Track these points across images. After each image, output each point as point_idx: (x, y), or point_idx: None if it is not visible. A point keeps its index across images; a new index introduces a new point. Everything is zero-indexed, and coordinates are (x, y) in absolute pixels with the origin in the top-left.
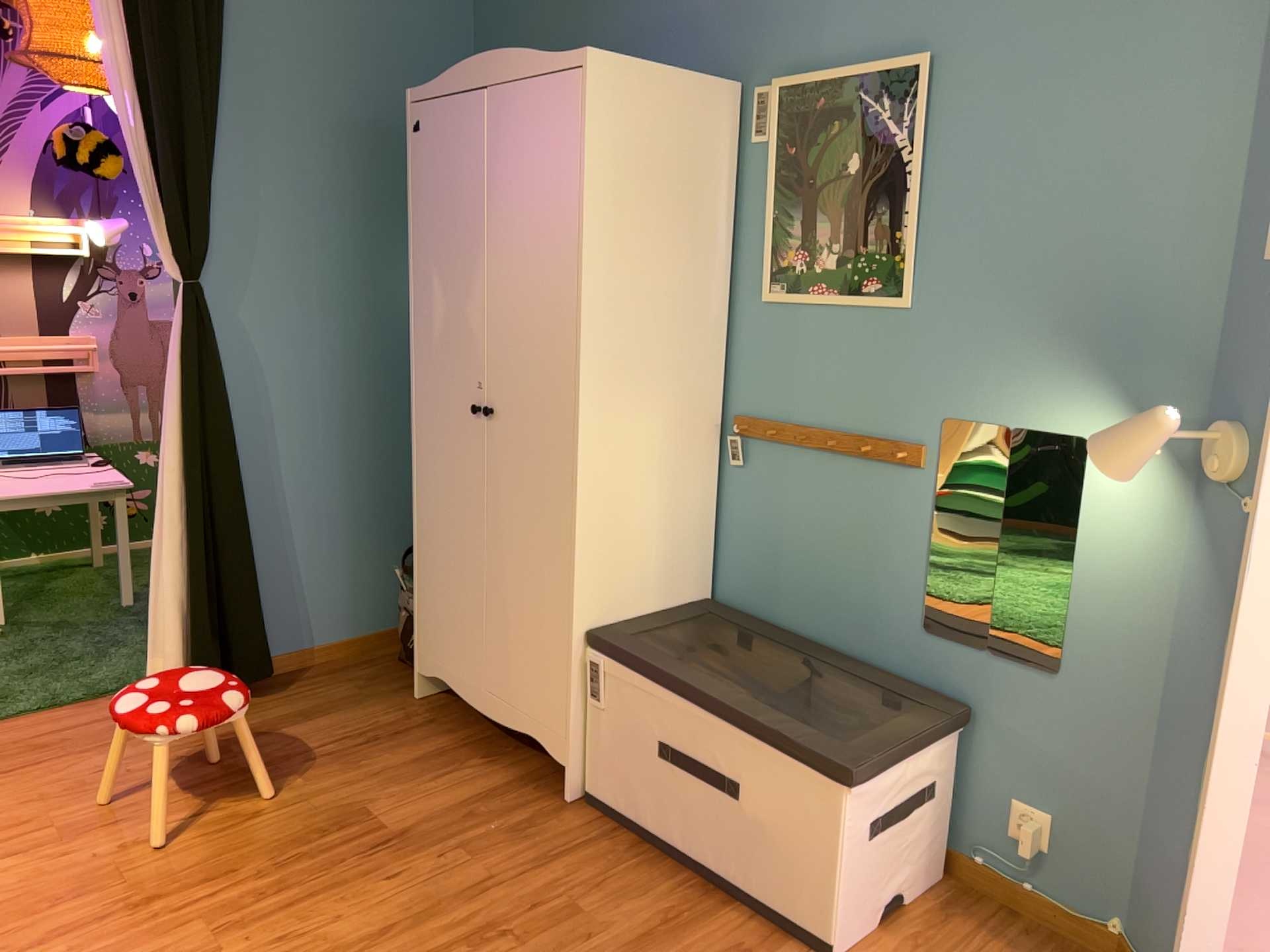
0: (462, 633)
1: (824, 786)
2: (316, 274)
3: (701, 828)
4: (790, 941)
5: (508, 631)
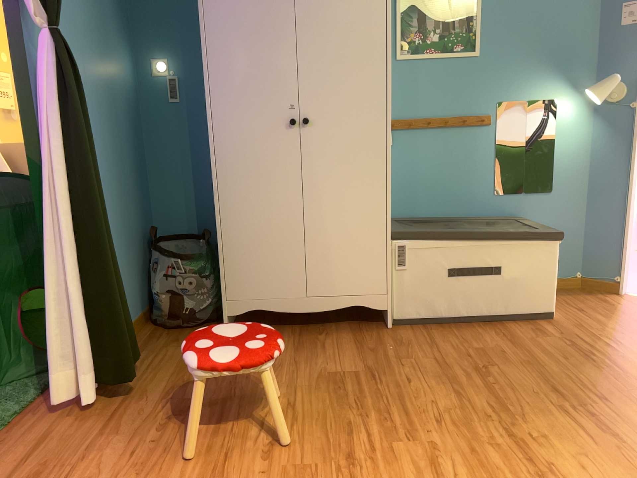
0: (280, 270)
1: (544, 247)
2: (82, 46)
3: (474, 300)
4: (534, 321)
5: (321, 255)
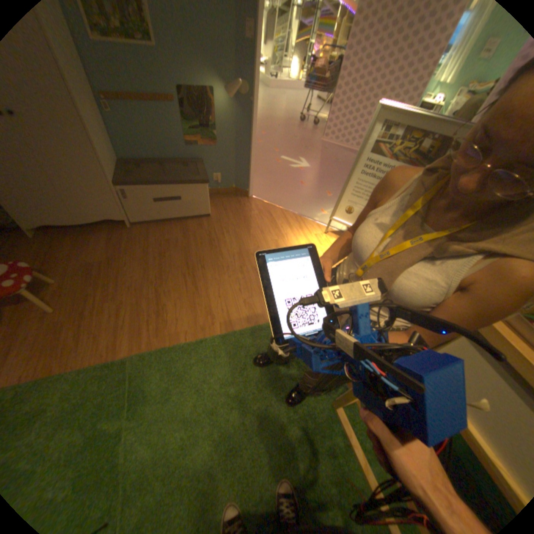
0: (48, 205)
1: (201, 186)
2: None
3: (171, 210)
4: (201, 218)
5: (73, 195)
